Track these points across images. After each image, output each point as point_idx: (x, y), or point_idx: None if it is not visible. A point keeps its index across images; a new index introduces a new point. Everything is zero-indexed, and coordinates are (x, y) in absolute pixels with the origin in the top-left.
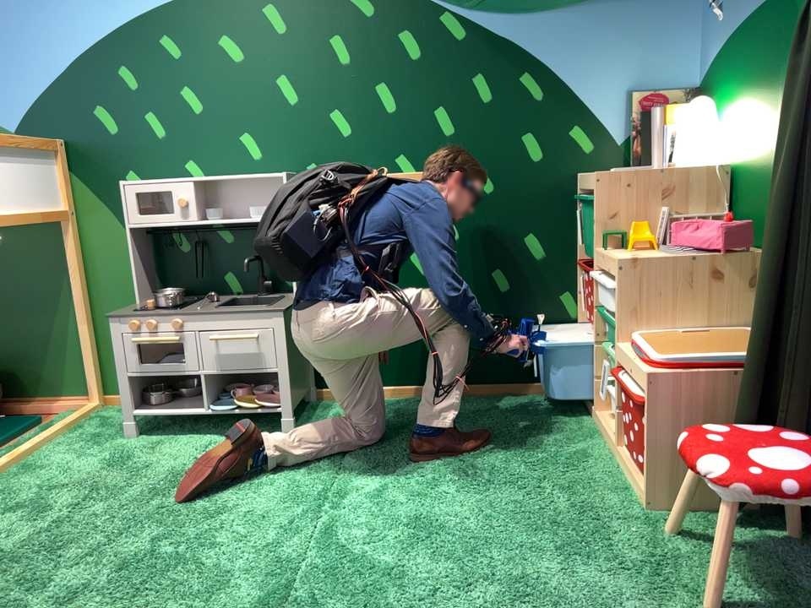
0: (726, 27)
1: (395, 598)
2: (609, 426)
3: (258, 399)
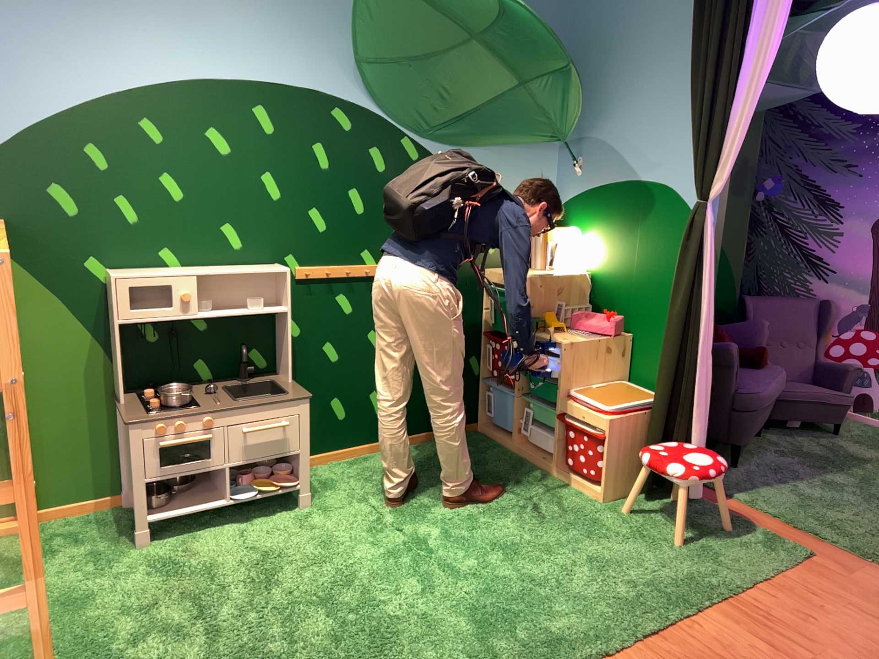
0: (581, 185)
1: (536, 583)
2: (531, 450)
3: (275, 477)
